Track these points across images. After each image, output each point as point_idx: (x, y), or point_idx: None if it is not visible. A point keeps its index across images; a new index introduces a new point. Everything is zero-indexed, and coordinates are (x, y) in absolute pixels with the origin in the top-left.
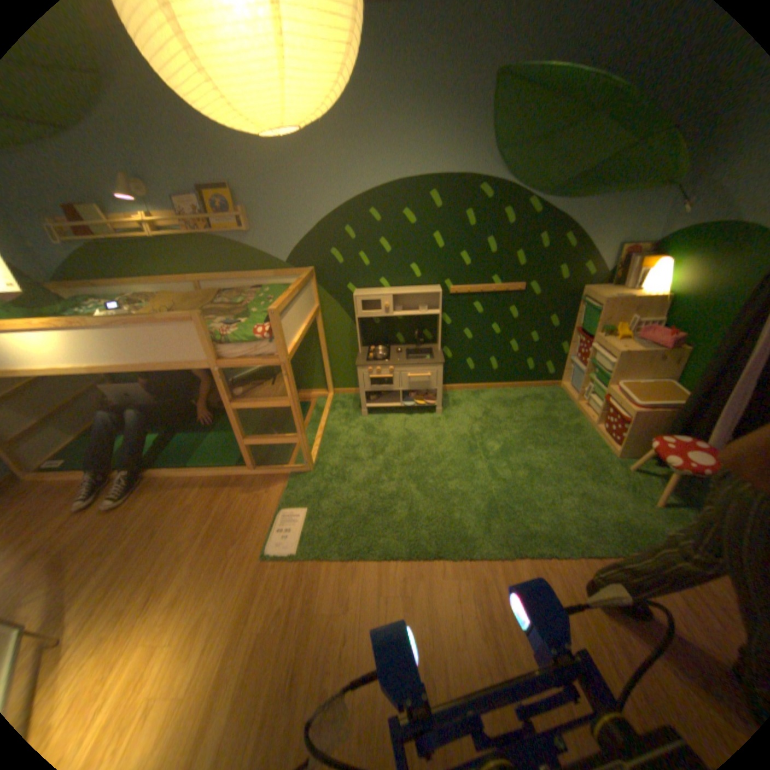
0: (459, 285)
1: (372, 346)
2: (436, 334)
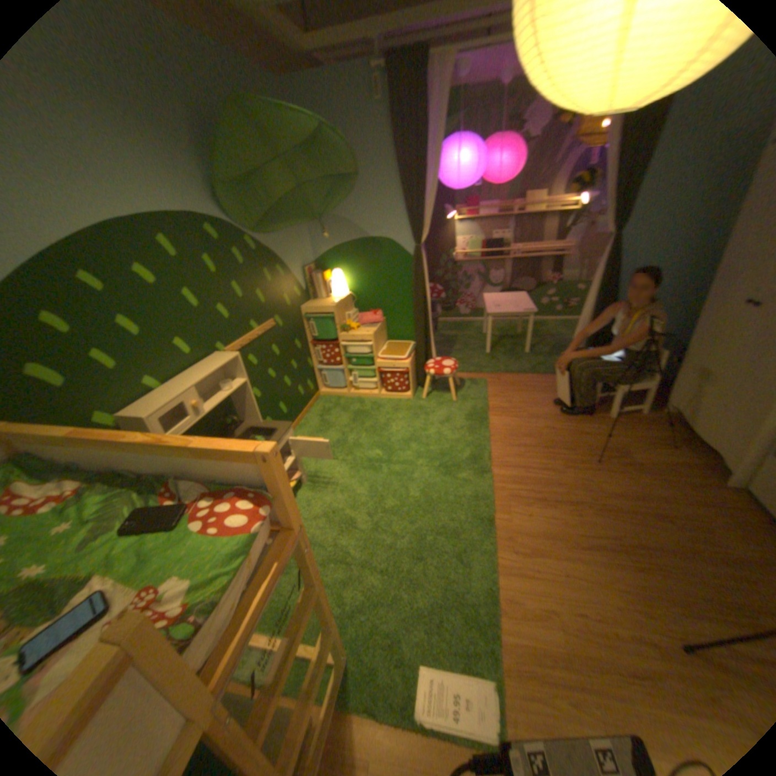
0: (229, 343)
1: None
2: (232, 411)
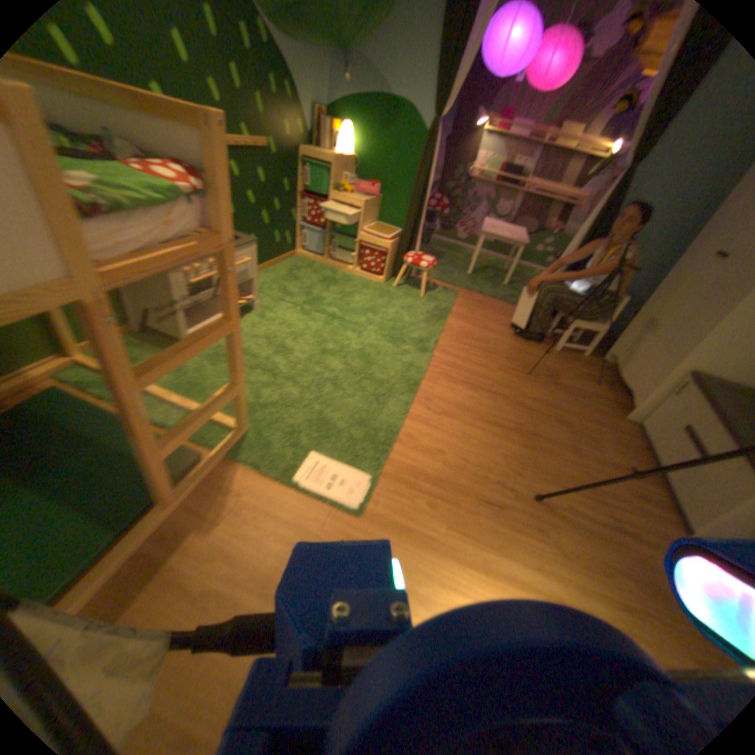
0: None
1: None
2: None
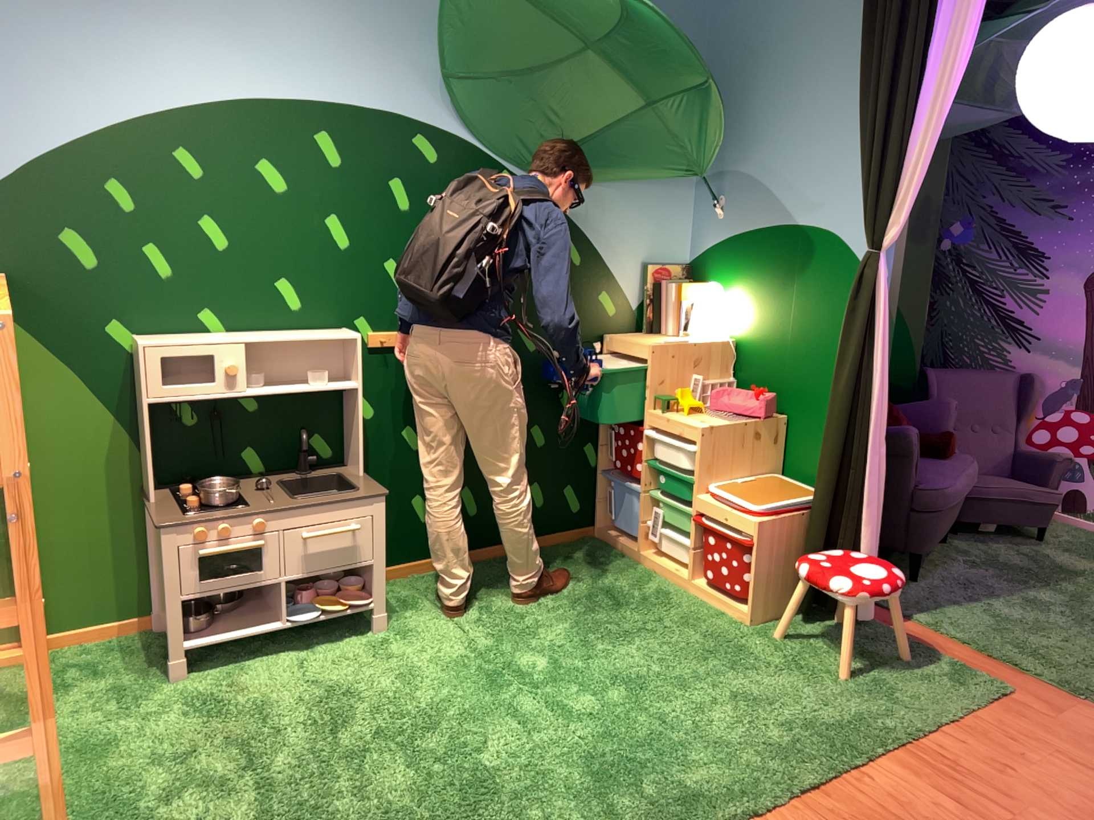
0: (389, 330)
1: (188, 483)
2: (346, 442)
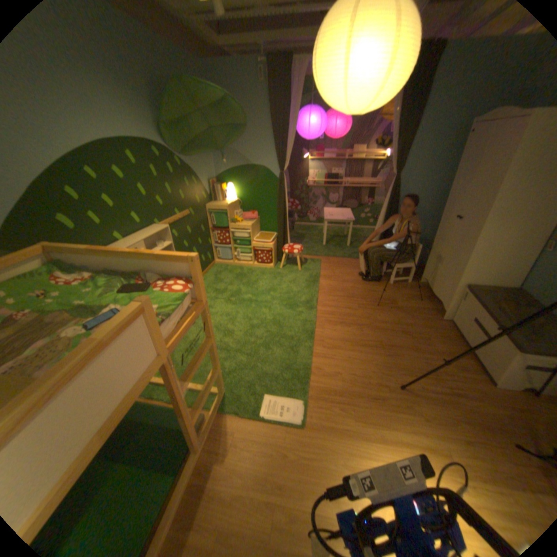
0: (161, 221)
1: None
2: None
